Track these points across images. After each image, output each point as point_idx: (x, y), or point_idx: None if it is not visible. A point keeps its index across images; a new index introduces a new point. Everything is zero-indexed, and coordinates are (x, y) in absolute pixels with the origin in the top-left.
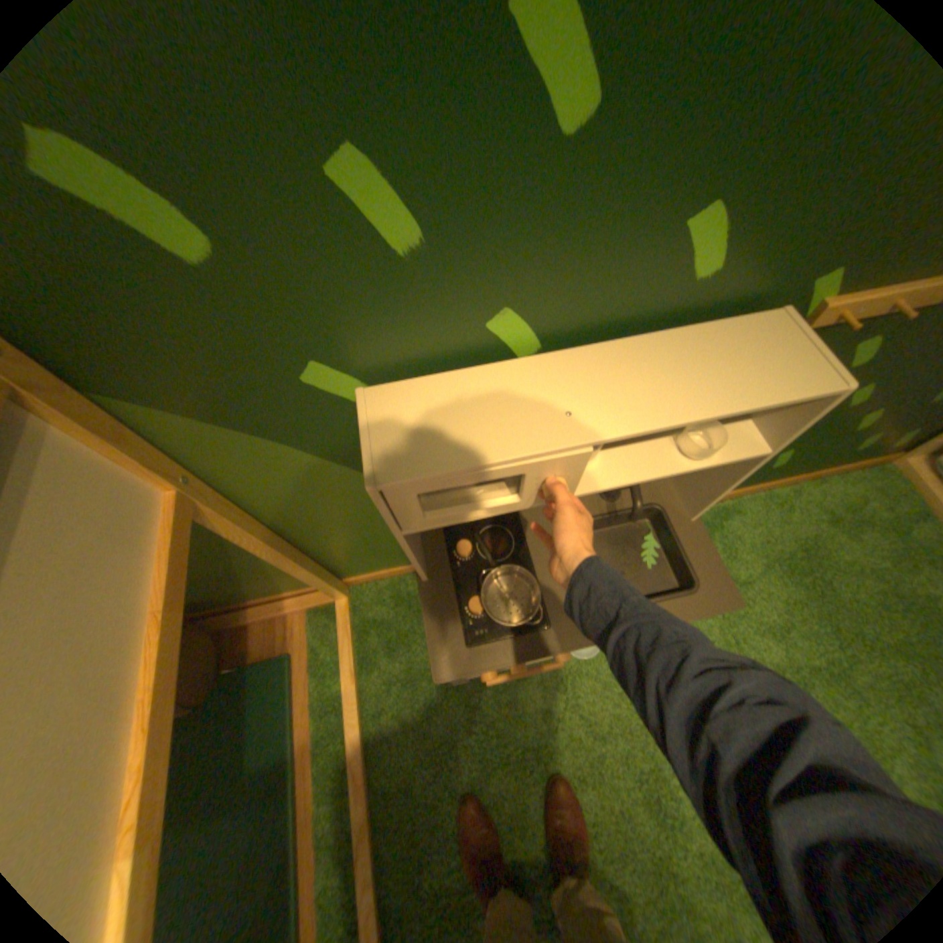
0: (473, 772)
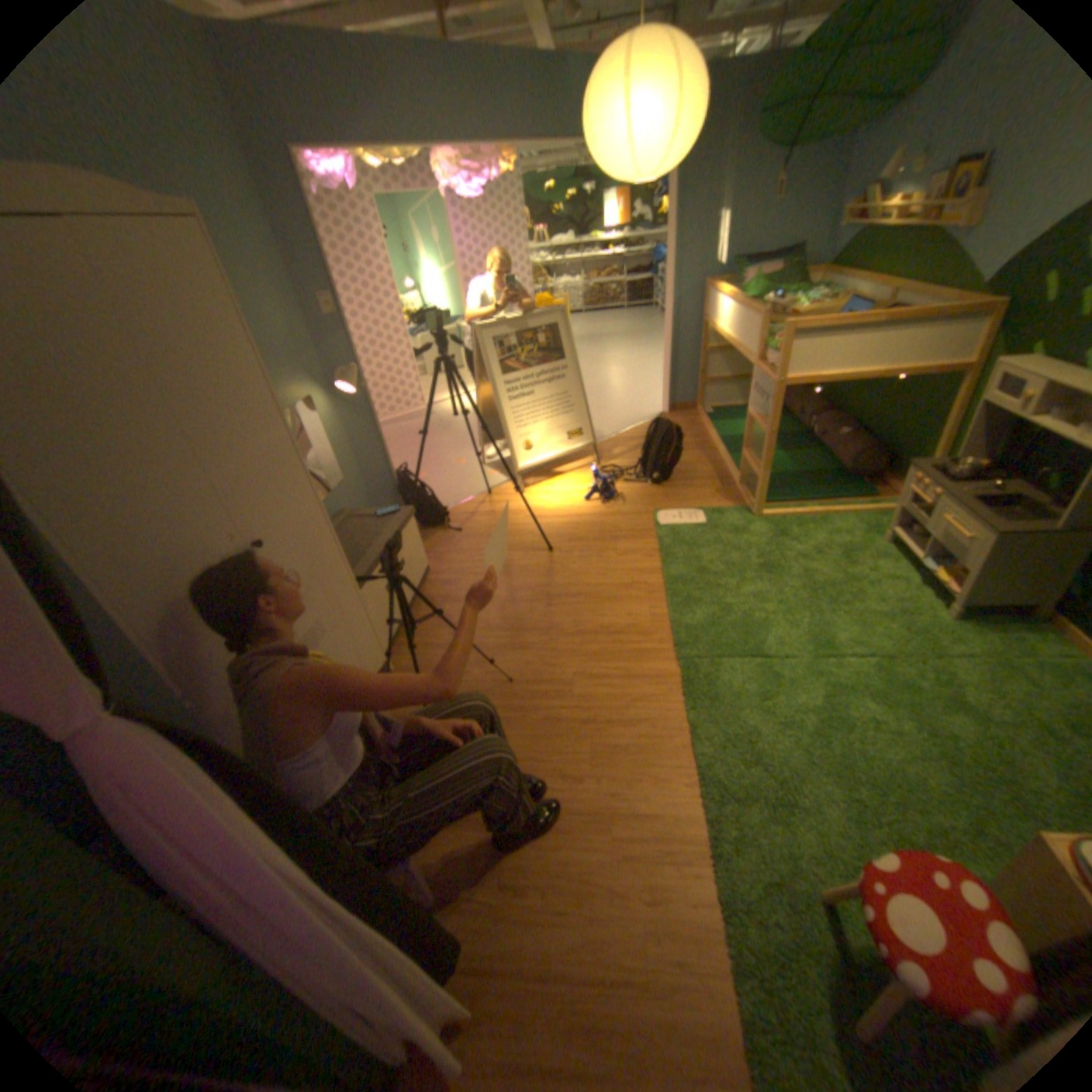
0: (839, 543)
